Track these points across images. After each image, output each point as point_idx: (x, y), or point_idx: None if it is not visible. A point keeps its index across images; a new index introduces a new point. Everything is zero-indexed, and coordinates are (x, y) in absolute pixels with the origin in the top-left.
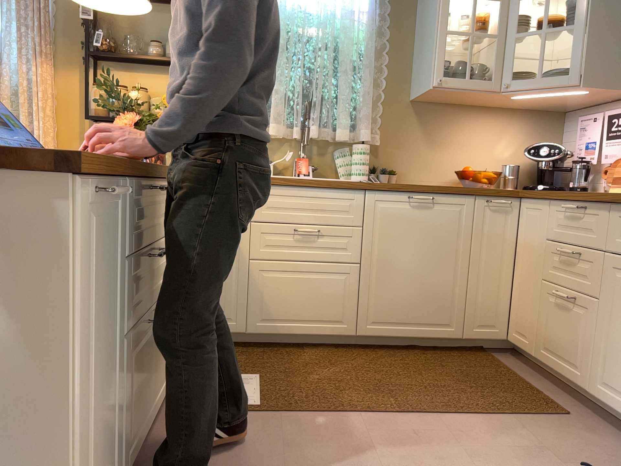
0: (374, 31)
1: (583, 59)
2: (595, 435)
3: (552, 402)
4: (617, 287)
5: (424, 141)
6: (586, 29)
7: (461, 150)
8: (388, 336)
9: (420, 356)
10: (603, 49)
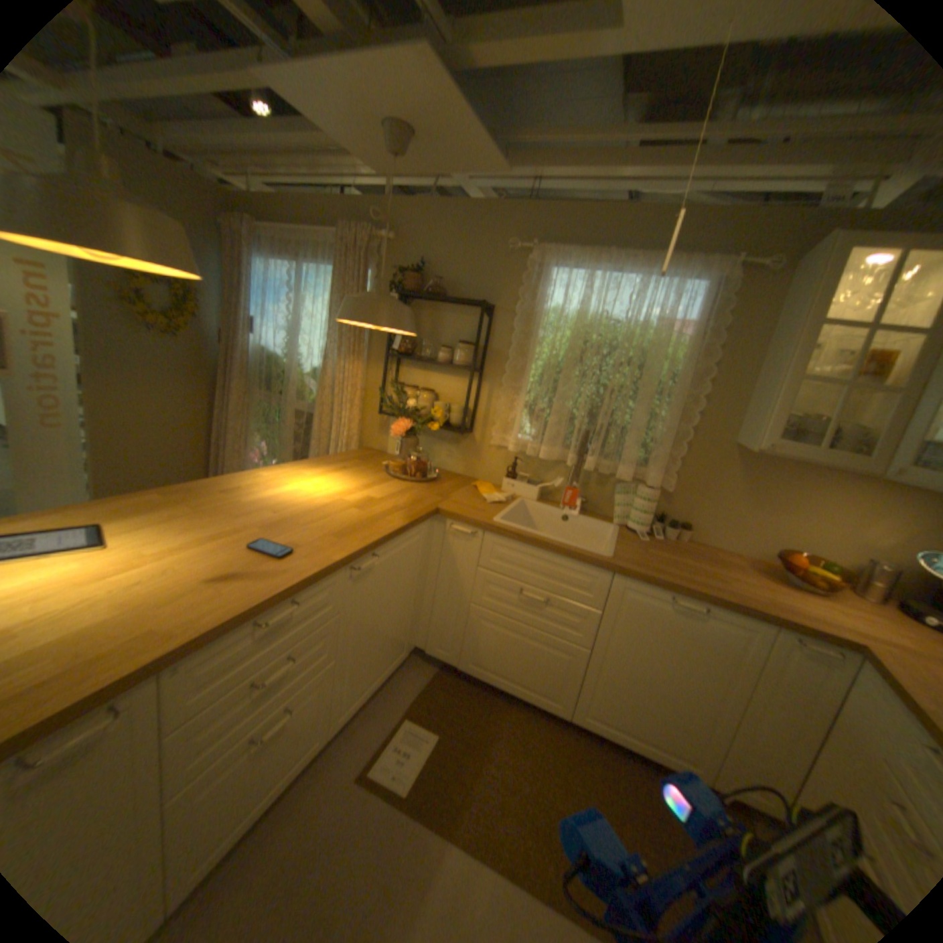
0: (700, 350)
1: None
2: None
3: None
4: None
5: (746, 498)
6: None
7: (804, 523)
8: (611, 742)
9: (645, 786)
10: None
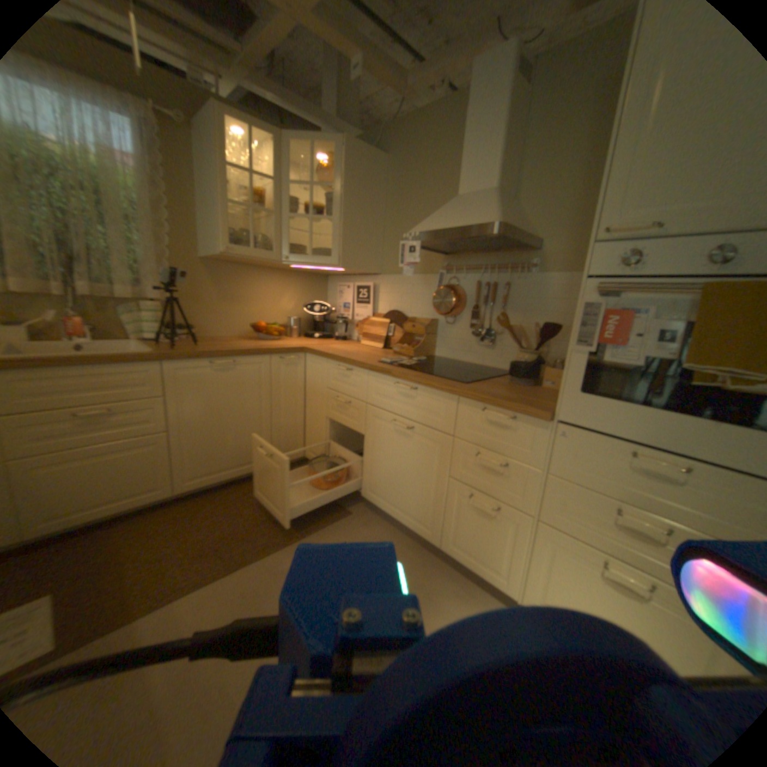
0: (141, 180)
1: (337, 246)
2: (366, 527)
3: (338, 506)
4: (373, 428)
5: (214, 297)
6: (338, 222)
7: (250, 306)
8: (204, 486)
9: (235, 494)
10: (350, 240)
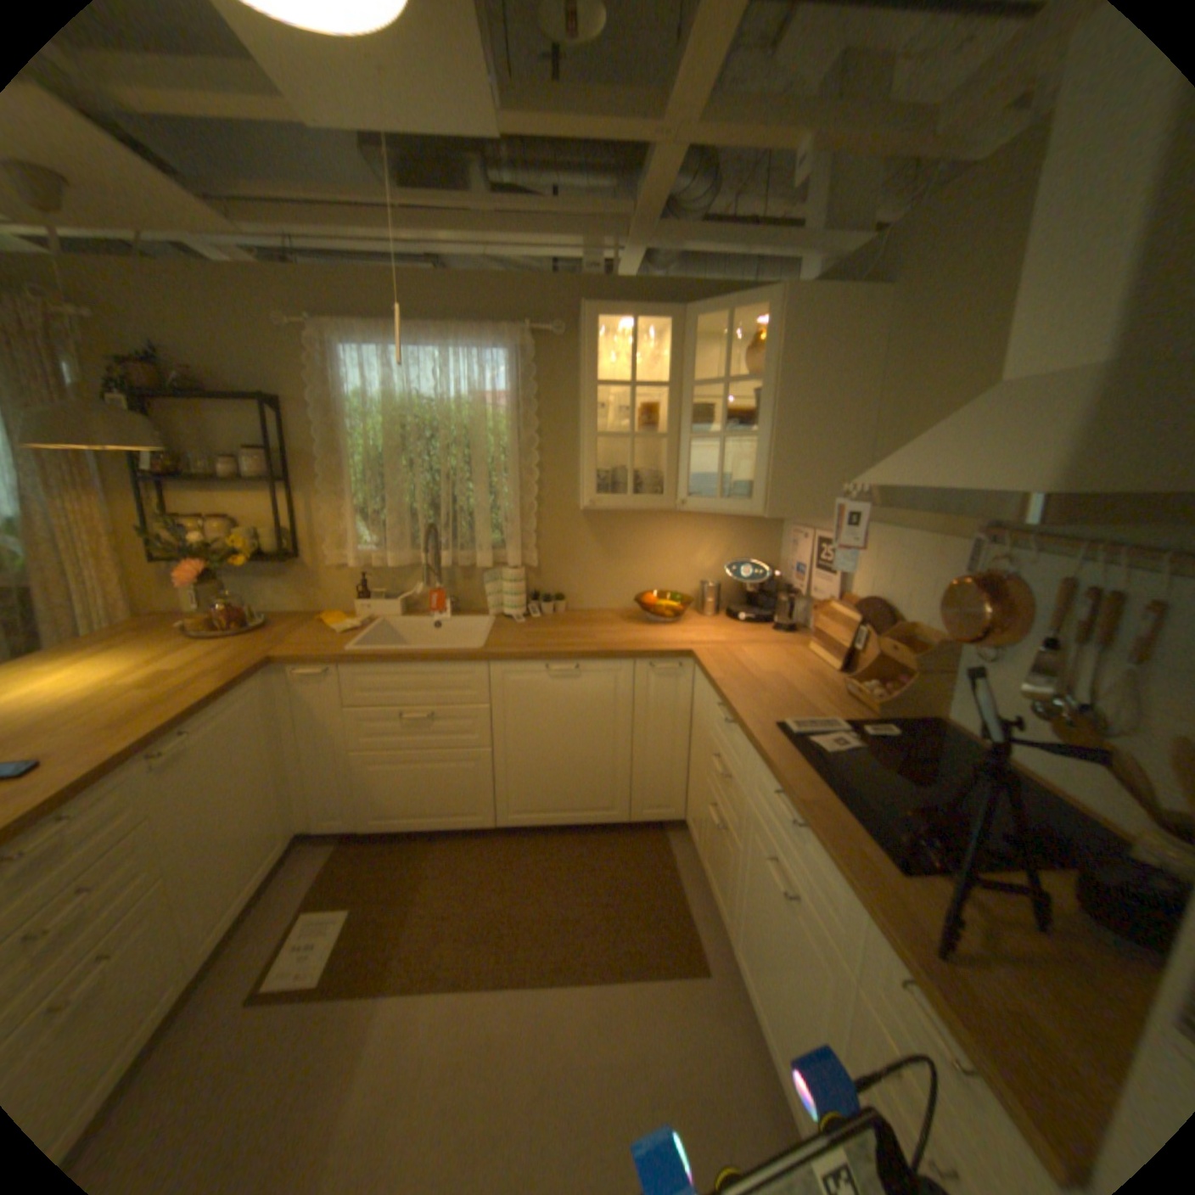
0: (518, 421)
1: (770, 481)
2: (725, 1026)
3: (700, 950)
4: (755, 851)
5: (600, 556)
6: (774, 438)
7: (649, 565)
8: (537, 827)
9: (575, 851)
10: (796, 467)
